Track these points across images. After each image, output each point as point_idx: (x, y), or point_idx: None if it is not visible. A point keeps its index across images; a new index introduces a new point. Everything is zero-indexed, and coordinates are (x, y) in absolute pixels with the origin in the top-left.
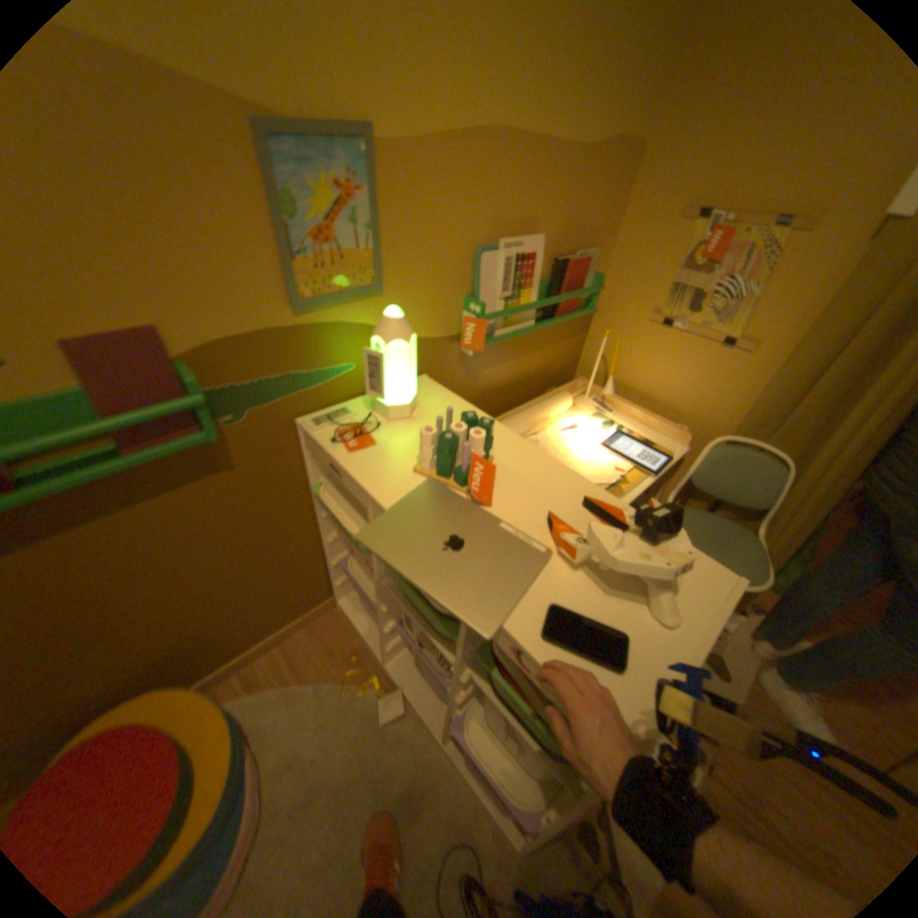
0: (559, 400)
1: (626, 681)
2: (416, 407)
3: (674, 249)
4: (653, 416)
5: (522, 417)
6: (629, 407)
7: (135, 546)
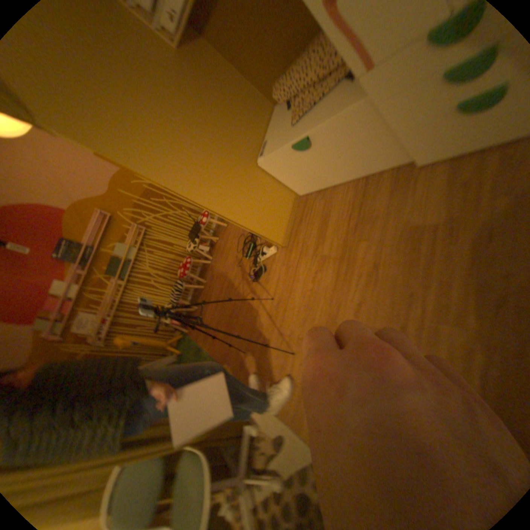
0: None
1: None
2: None
3: None
4: None
5: None
6: None
7: None
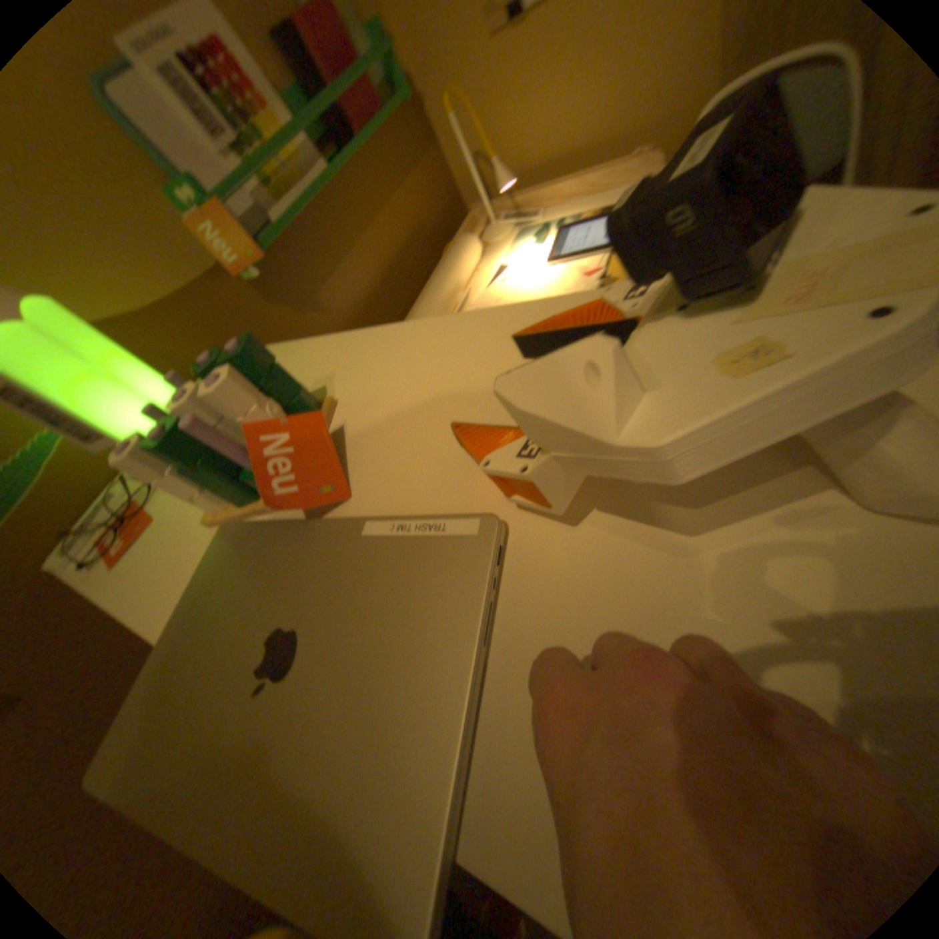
0: (455, 243)
1: None
2: None
3: None
4: (589, 163)
5: (418, 302)
6: (551, 179)
7: None
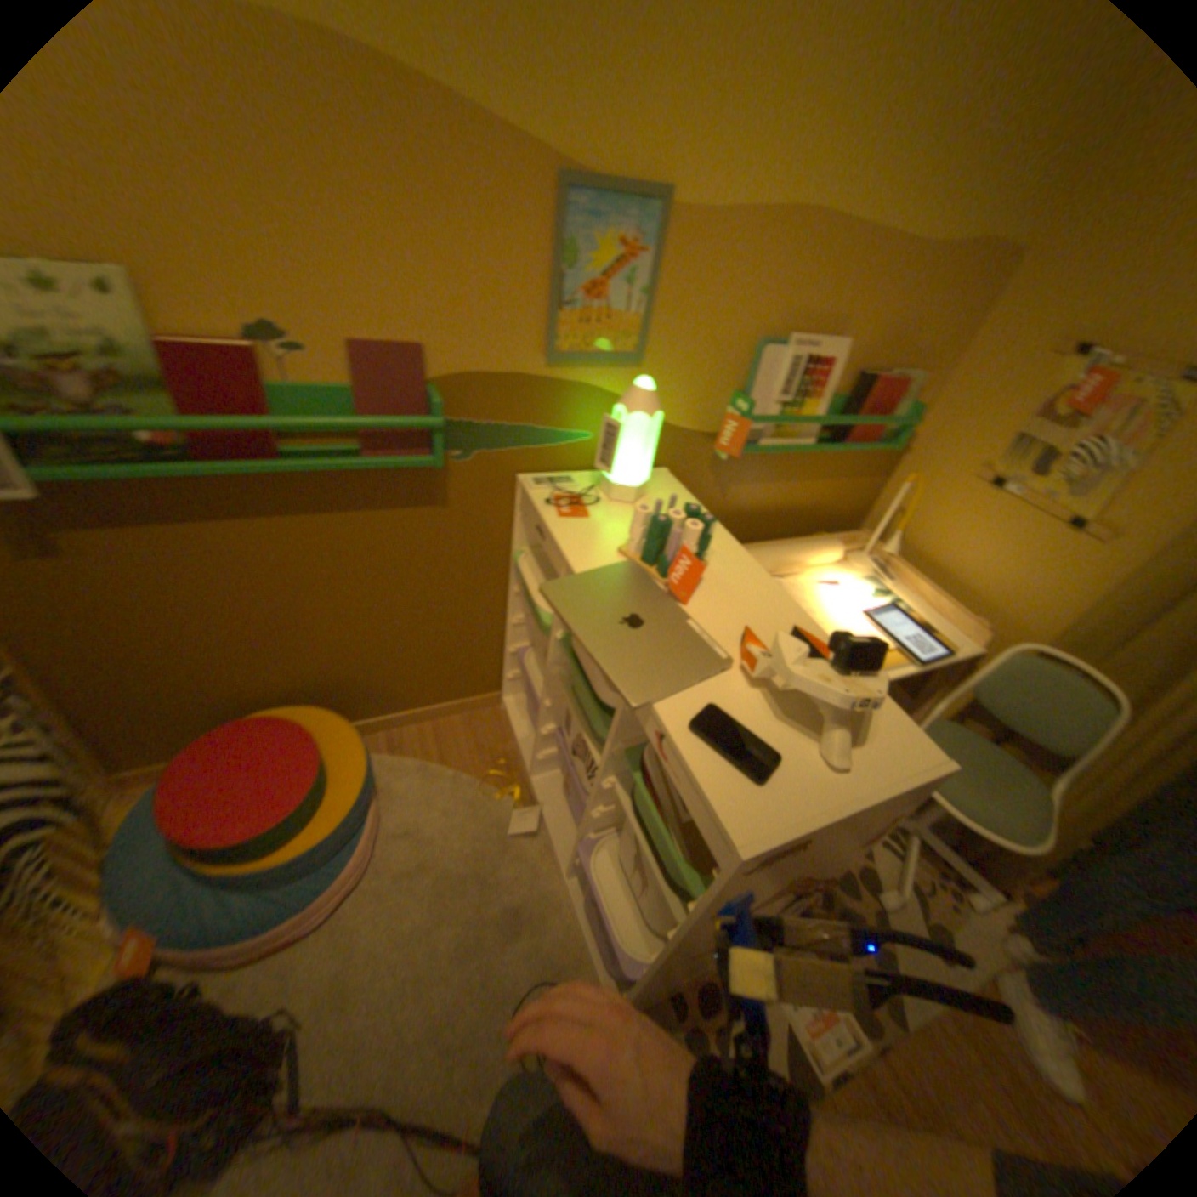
0: (827, 547)
1: (763, 795)
2: (644, 497)
3: (1032, 391)
4: (948, 599)
5: (771, 553)
6: (919, 581)
7: (343, 554)
